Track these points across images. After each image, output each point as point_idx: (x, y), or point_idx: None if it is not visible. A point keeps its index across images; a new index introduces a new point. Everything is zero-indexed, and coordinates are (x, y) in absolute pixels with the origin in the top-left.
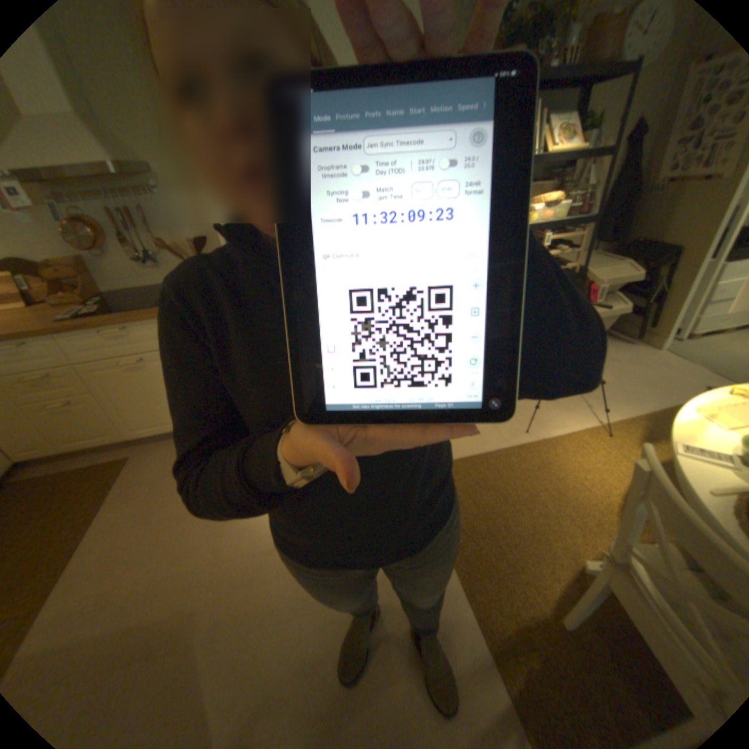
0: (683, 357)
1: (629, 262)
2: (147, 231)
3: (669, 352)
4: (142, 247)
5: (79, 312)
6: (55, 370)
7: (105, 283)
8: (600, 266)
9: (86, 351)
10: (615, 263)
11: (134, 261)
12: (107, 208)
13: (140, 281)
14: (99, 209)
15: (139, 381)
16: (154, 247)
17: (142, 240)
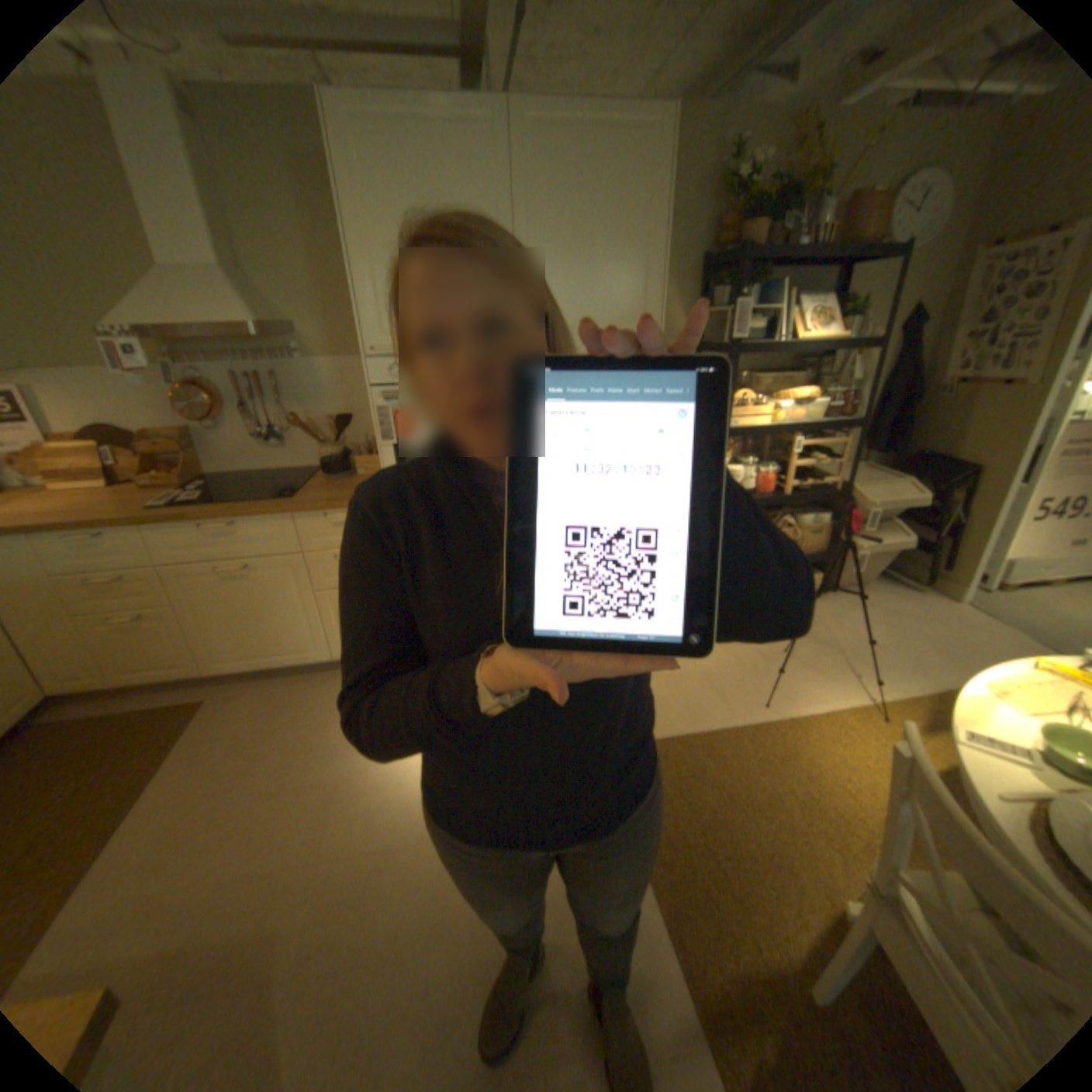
0: (993, 616)
1: (910, 481)
2: (278, 402)
3: (972, 607)
4: (268, 421)
5: (177, 499)
6: (133, 571)
7: (213, 463)
8: (871, 484)
9: (179, 549)
10: (891, 481)
11: (256, 438)
12: (233, 372)
13: (259, 463)
14: (223, 372)
15: (239, 595)
16: (283, 422)
17: (270, 413)
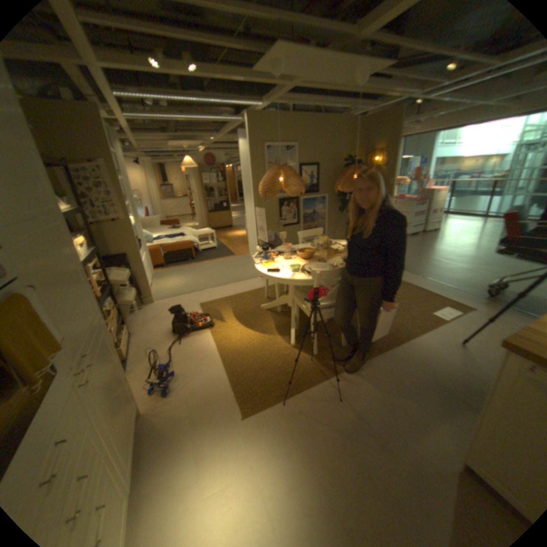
0: (163, 300)
1: (113, 271)
2: None
3: (156, 303)
4: None
5: None
6: None
7: None
8: (109, 278)
9: None
10: (110, 274)
11: None
12: None
13: None
14: None
15: None
16: None
17: None
